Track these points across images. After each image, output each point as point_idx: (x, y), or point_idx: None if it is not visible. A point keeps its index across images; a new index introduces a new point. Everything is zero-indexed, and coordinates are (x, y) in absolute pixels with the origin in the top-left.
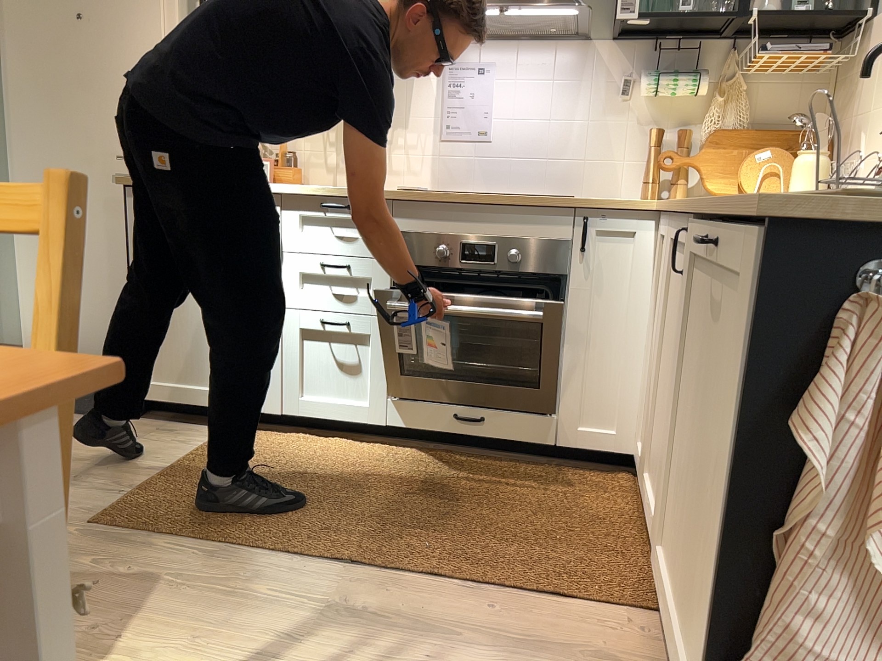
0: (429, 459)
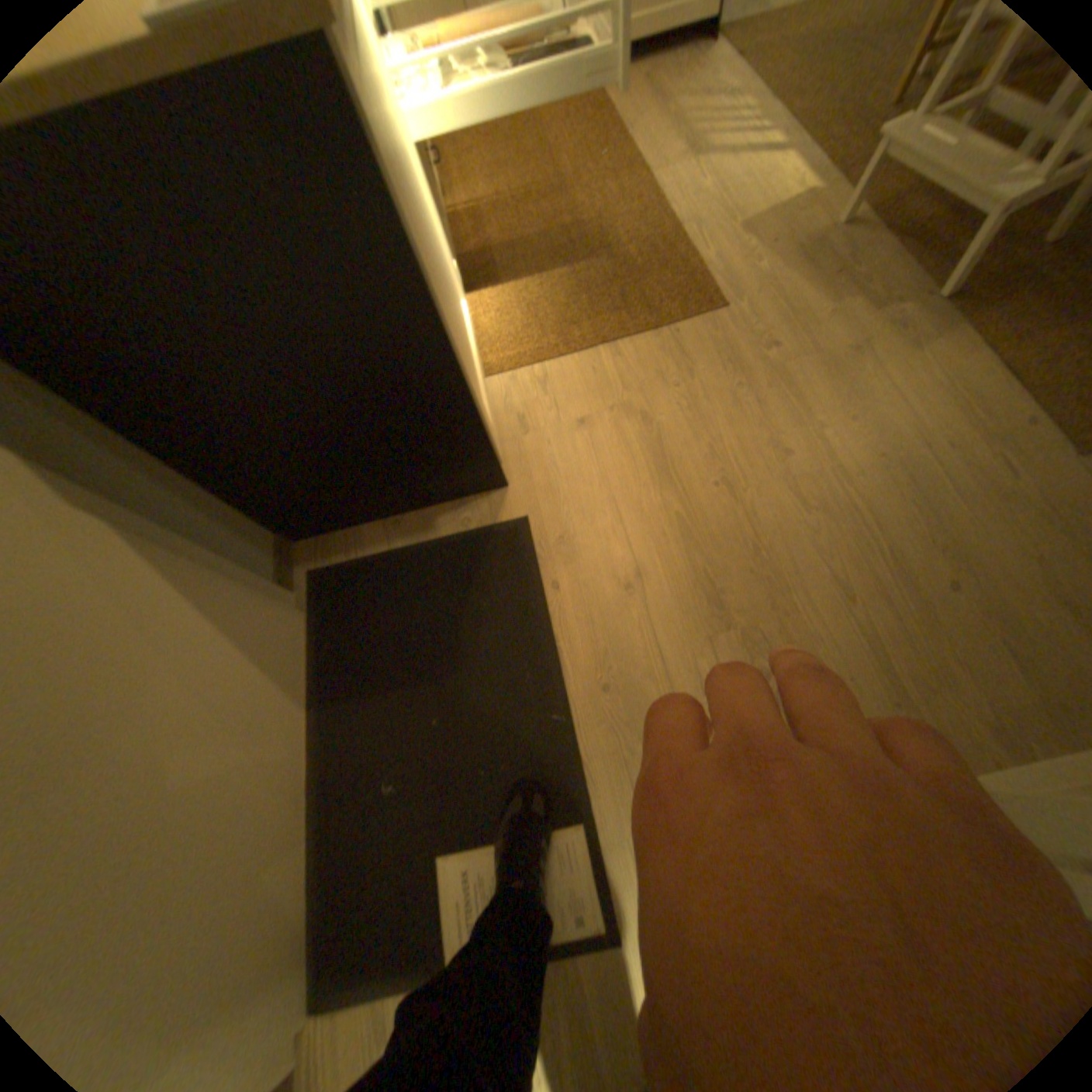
0: (458, 220)
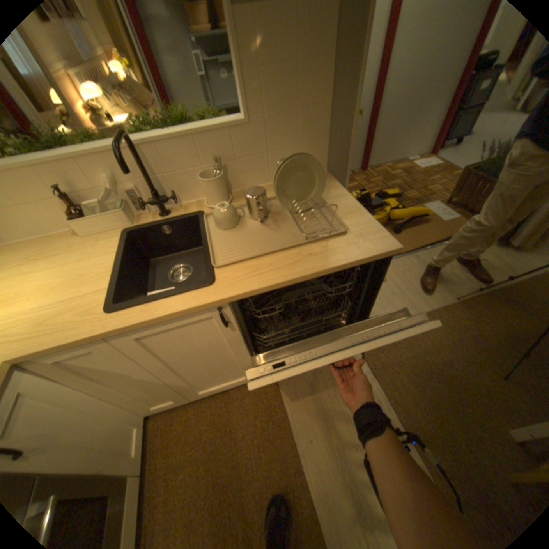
0: None
